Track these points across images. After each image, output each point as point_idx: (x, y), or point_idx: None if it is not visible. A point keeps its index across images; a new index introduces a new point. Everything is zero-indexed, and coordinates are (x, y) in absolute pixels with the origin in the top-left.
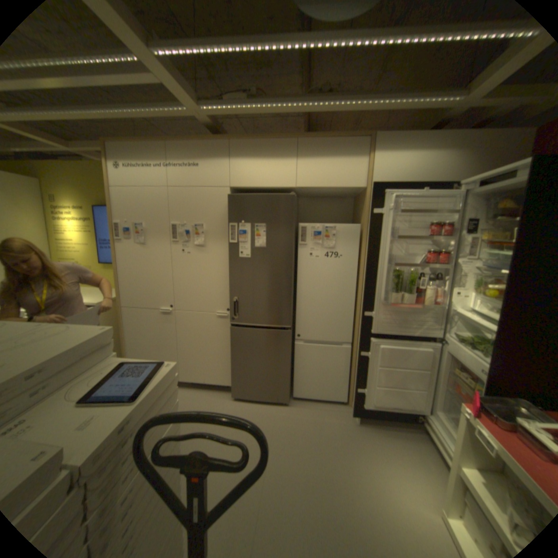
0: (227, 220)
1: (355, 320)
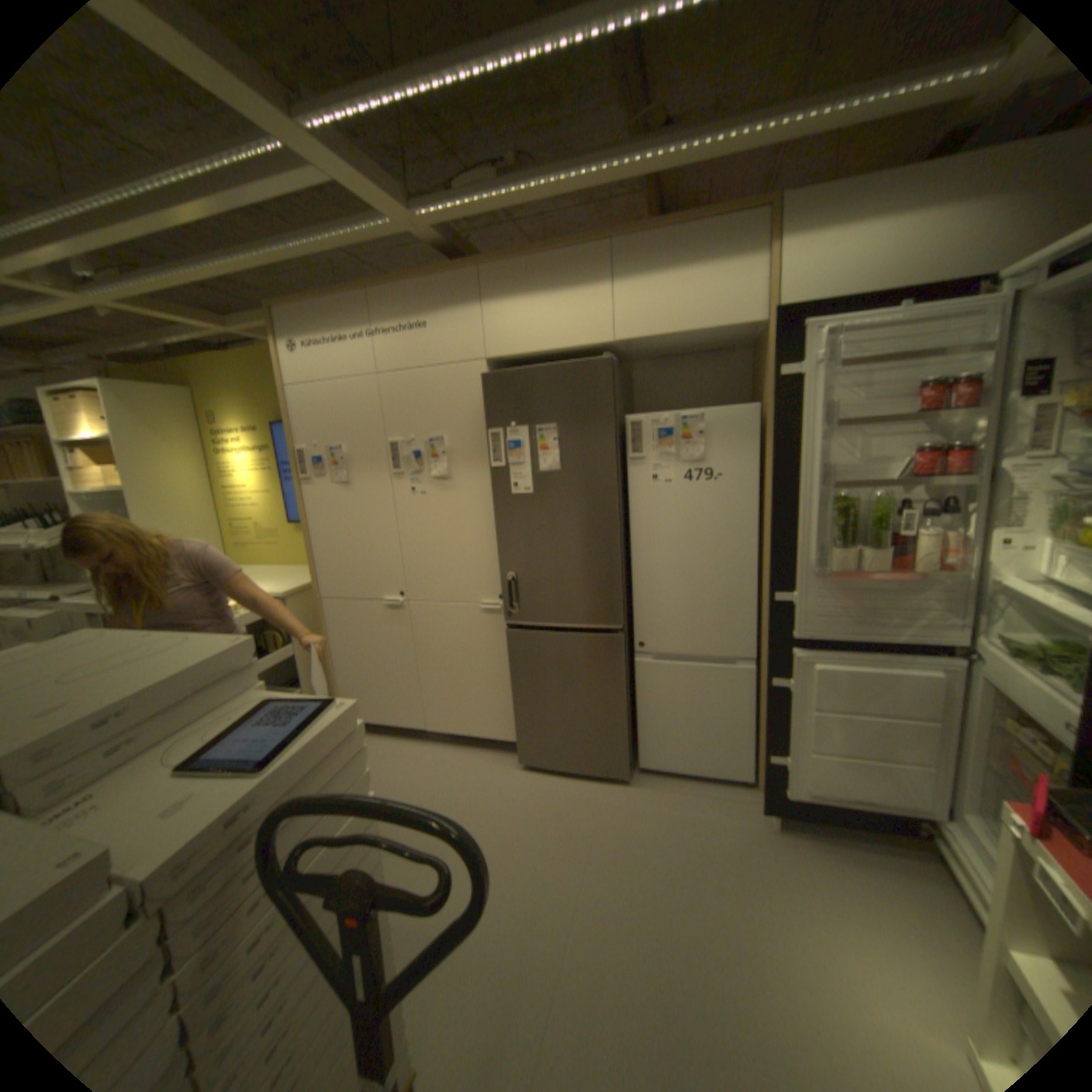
0: (486, 423)
1: (762, 610)
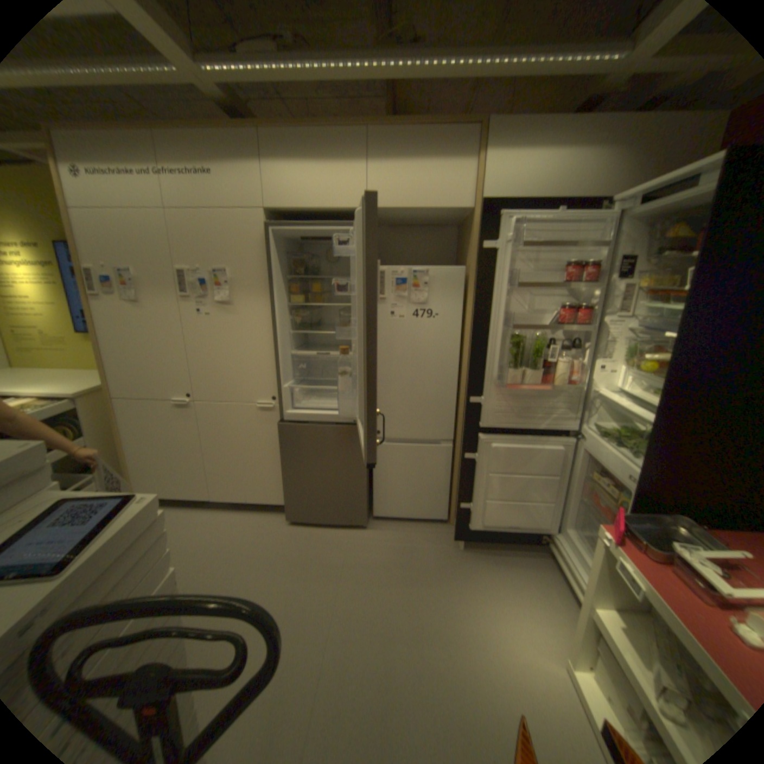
0: (263, 261)
1: (458, 407)
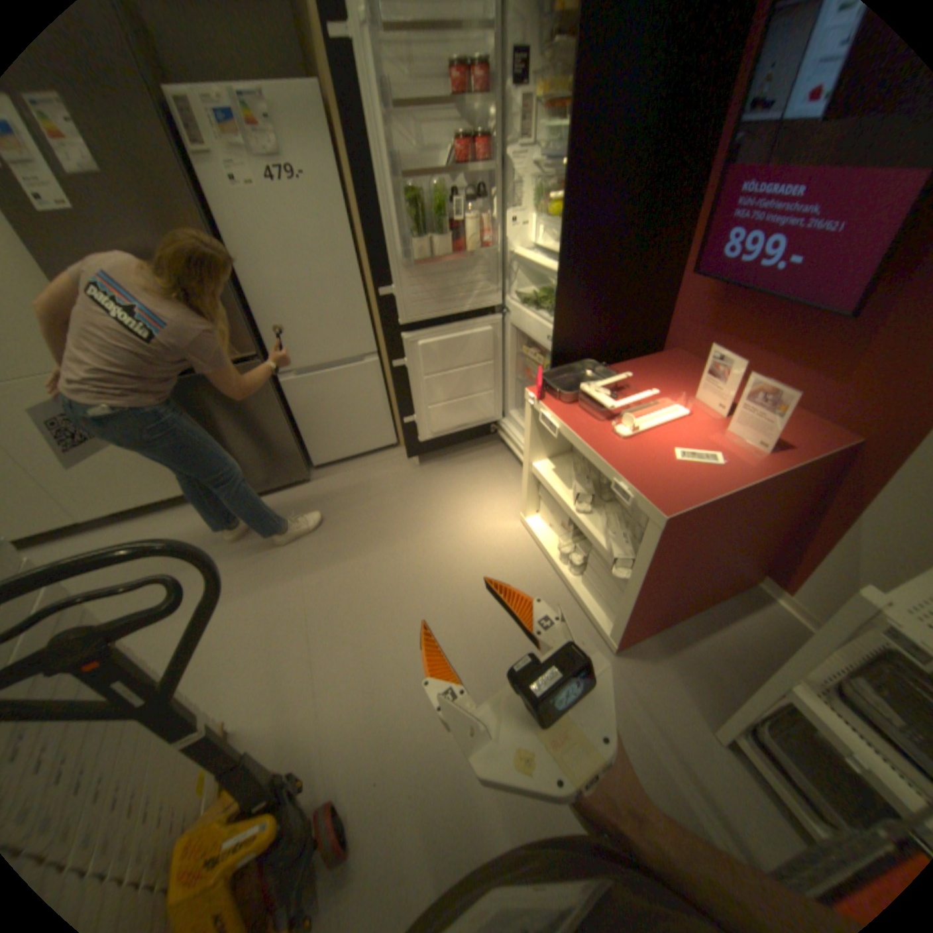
0: None
1: (372, 309)
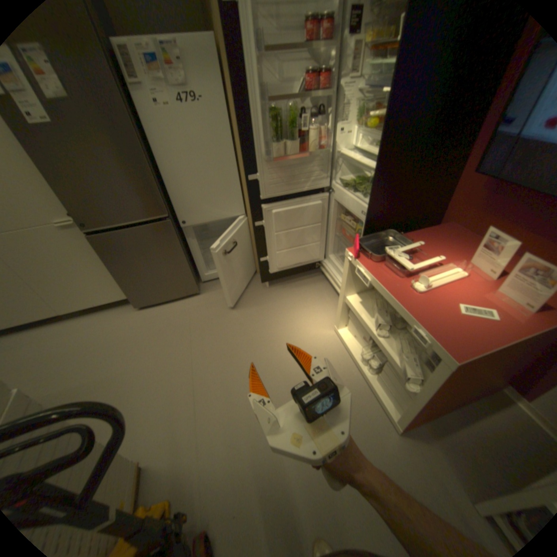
0: None
1: (243, 187)
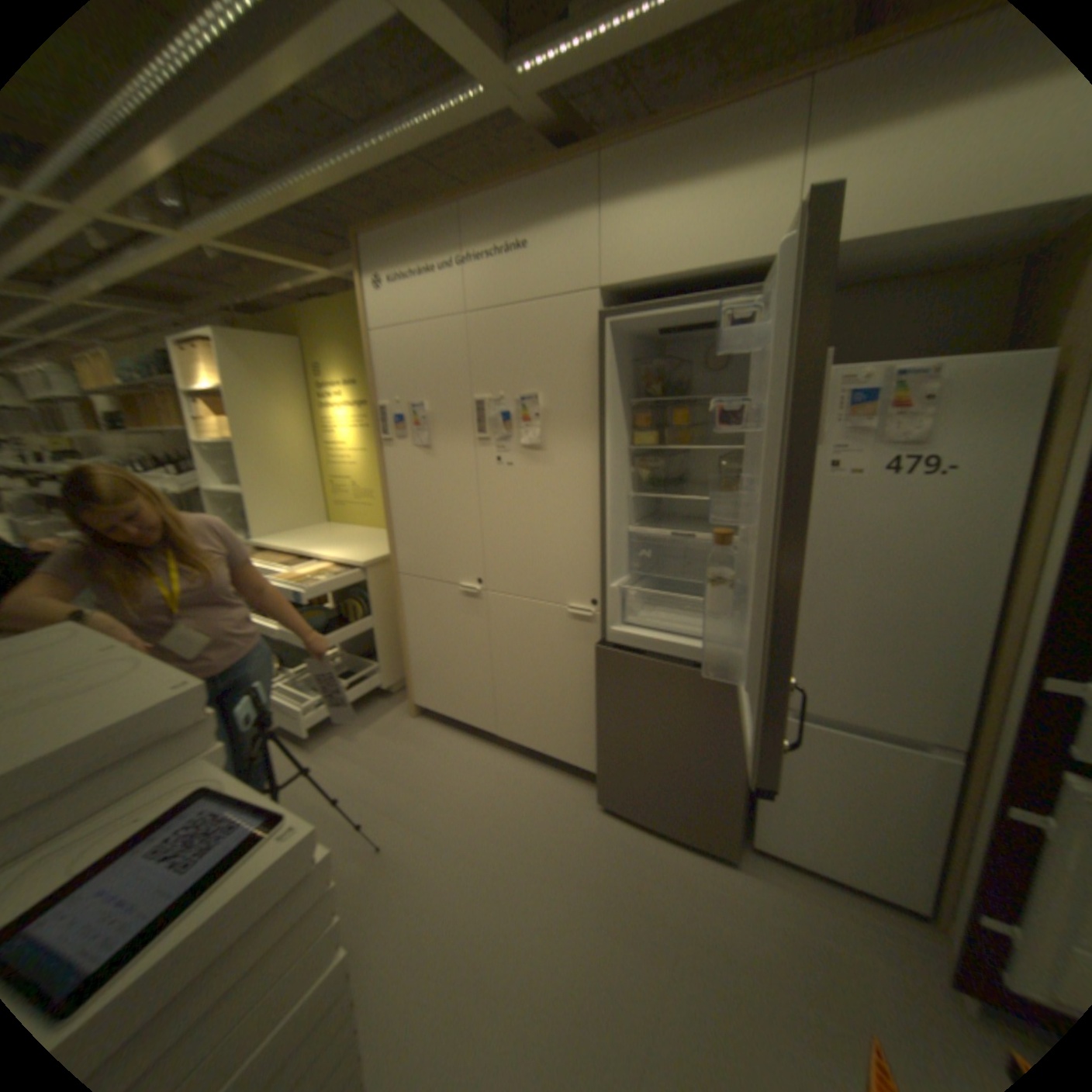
0: (592, 376)
1: (992, 682)
